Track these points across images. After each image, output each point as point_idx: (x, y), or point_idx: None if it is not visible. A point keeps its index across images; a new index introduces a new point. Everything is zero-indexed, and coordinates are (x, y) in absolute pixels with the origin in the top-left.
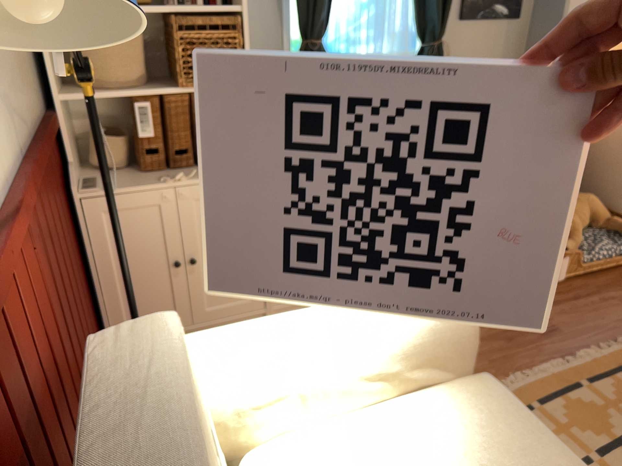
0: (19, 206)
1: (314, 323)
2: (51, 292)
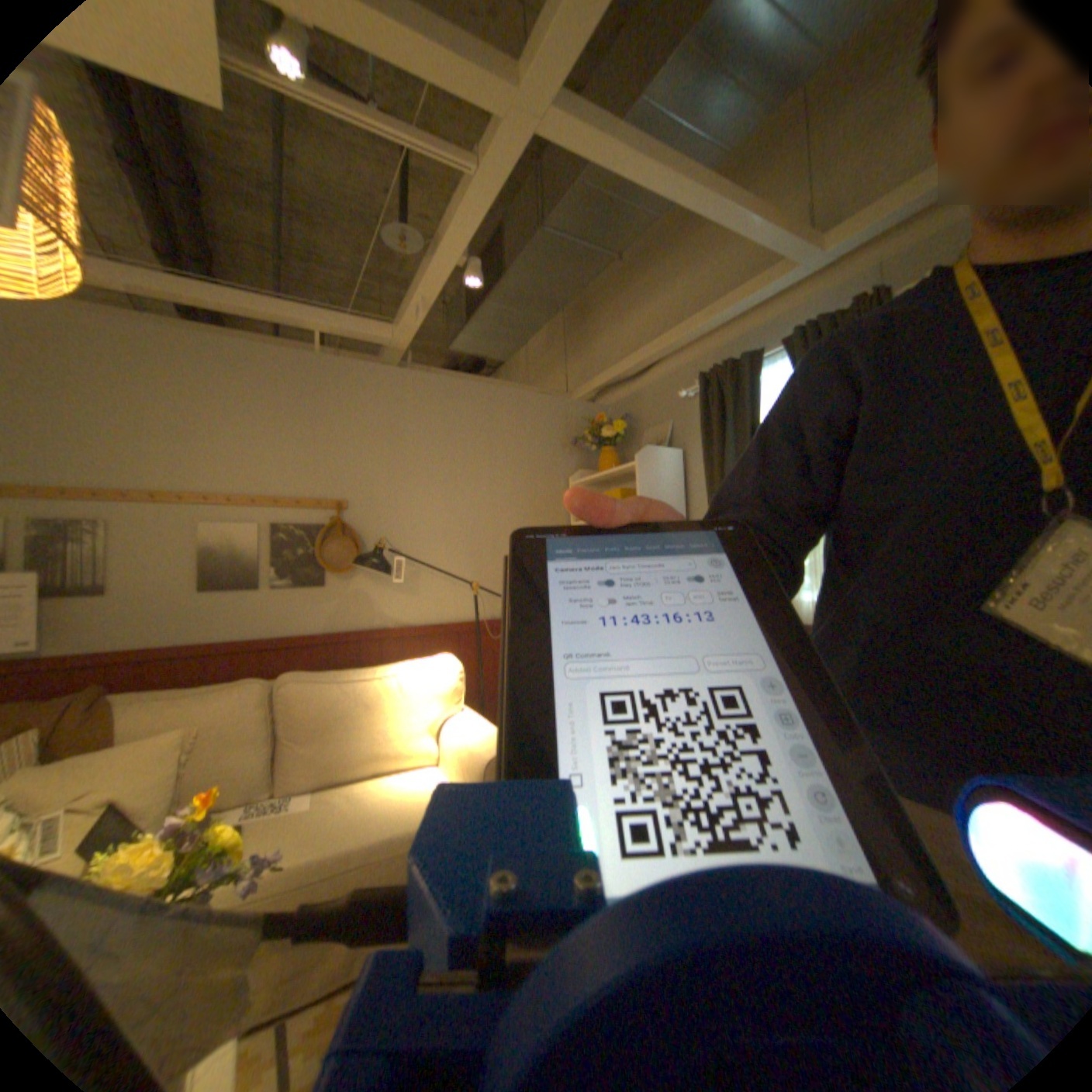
0: (452, 628)
1: (470, 721)
2: (479, 676)
